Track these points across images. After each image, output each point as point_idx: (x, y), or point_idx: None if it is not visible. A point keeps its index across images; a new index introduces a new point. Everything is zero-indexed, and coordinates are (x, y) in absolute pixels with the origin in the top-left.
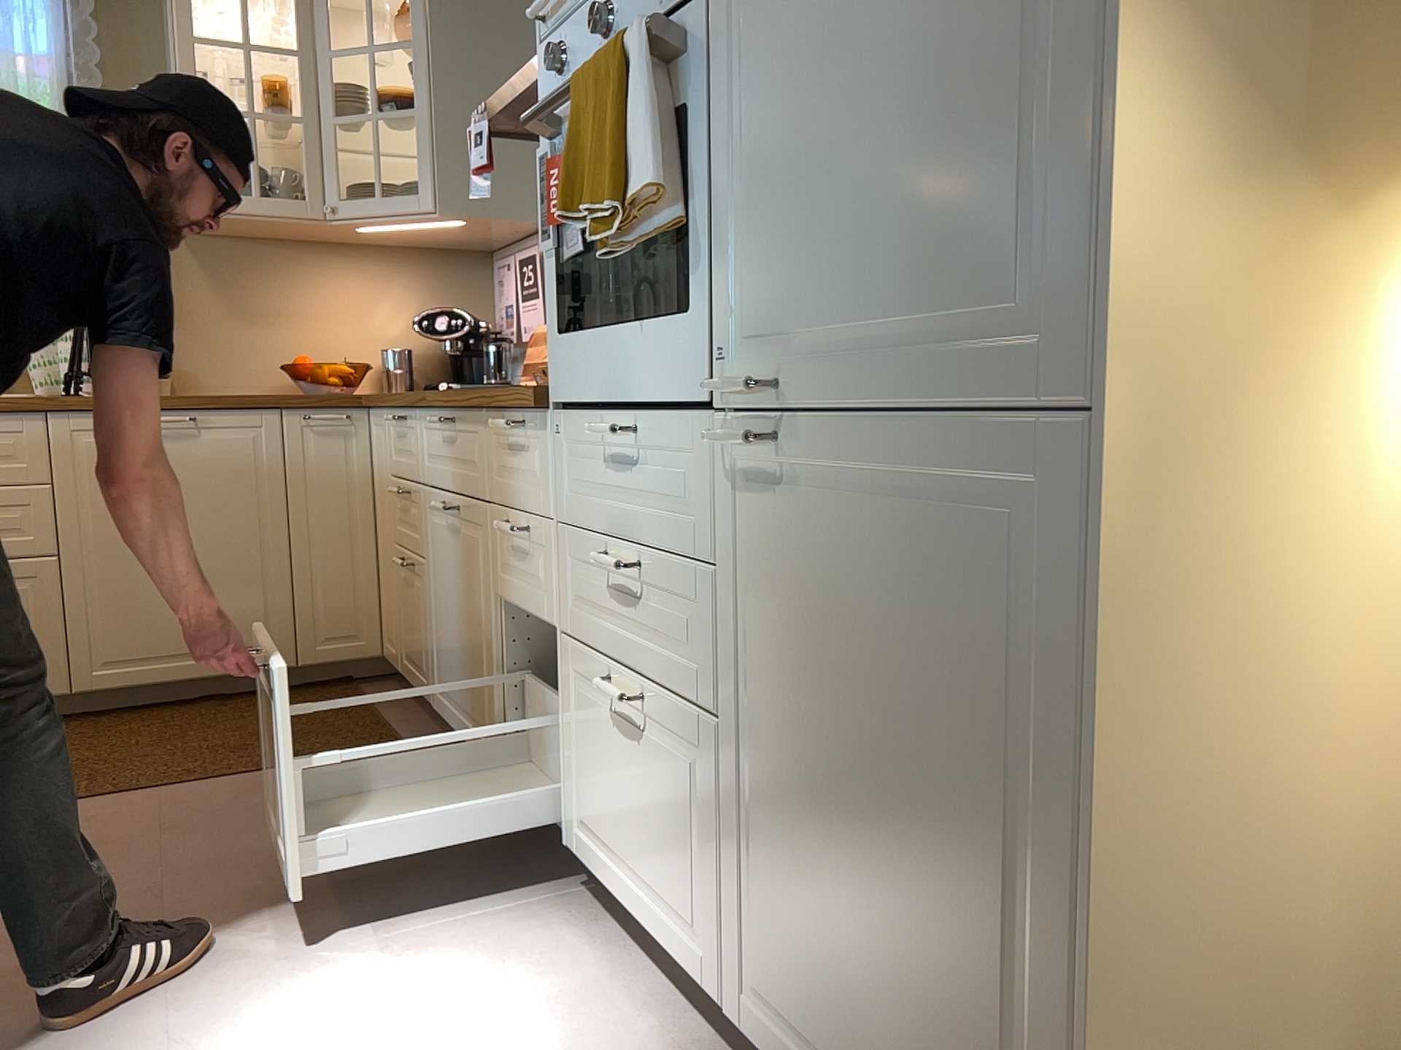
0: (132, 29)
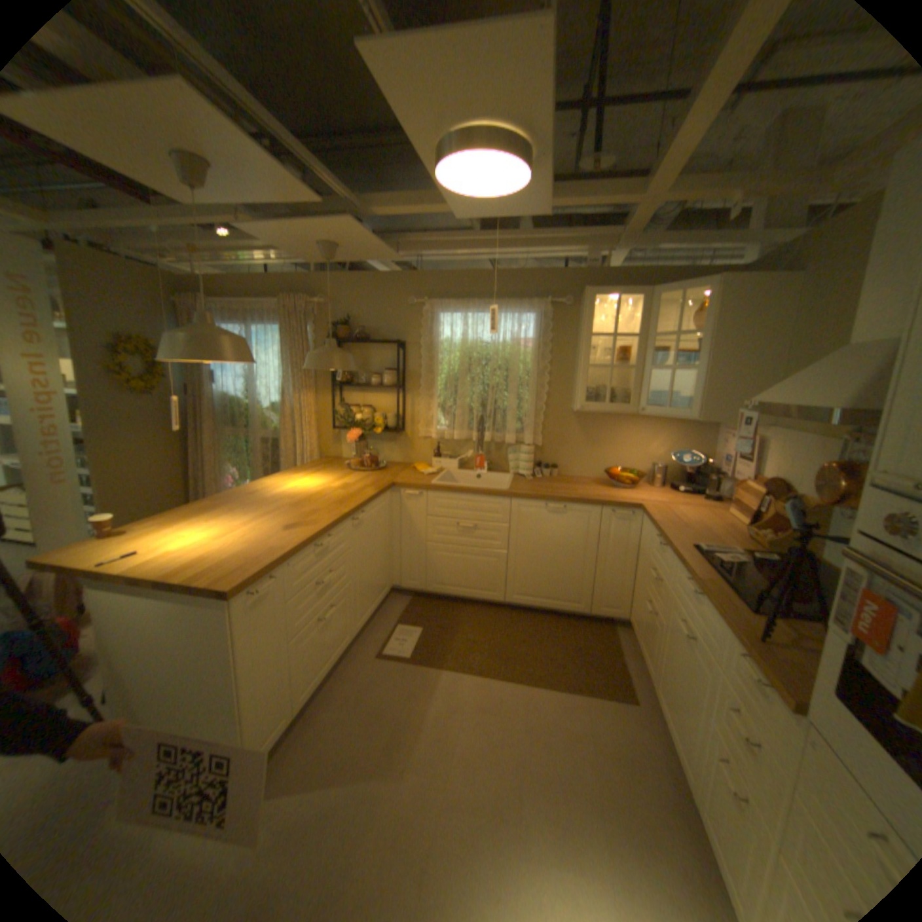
0: (566, 322)
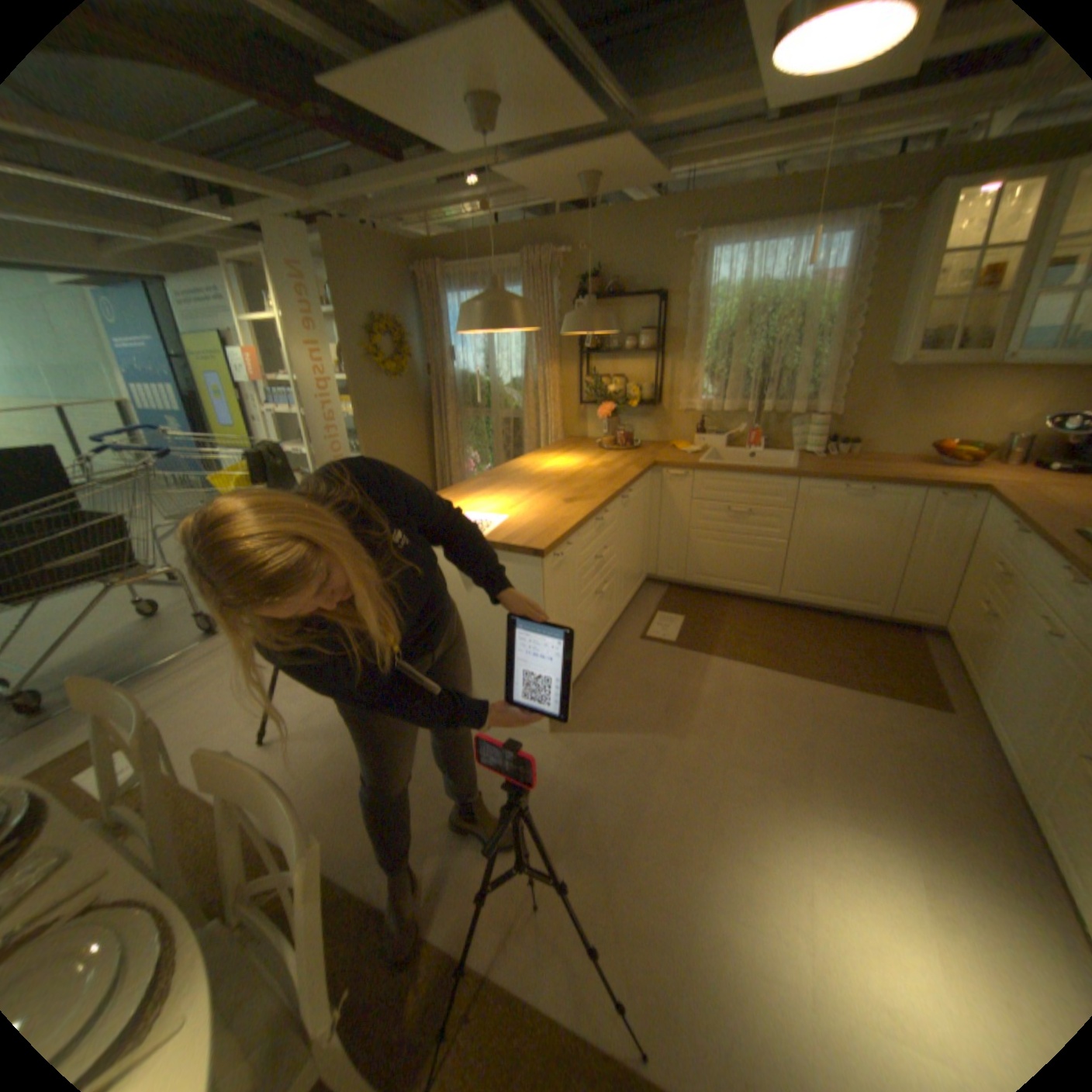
0: (898, 238)
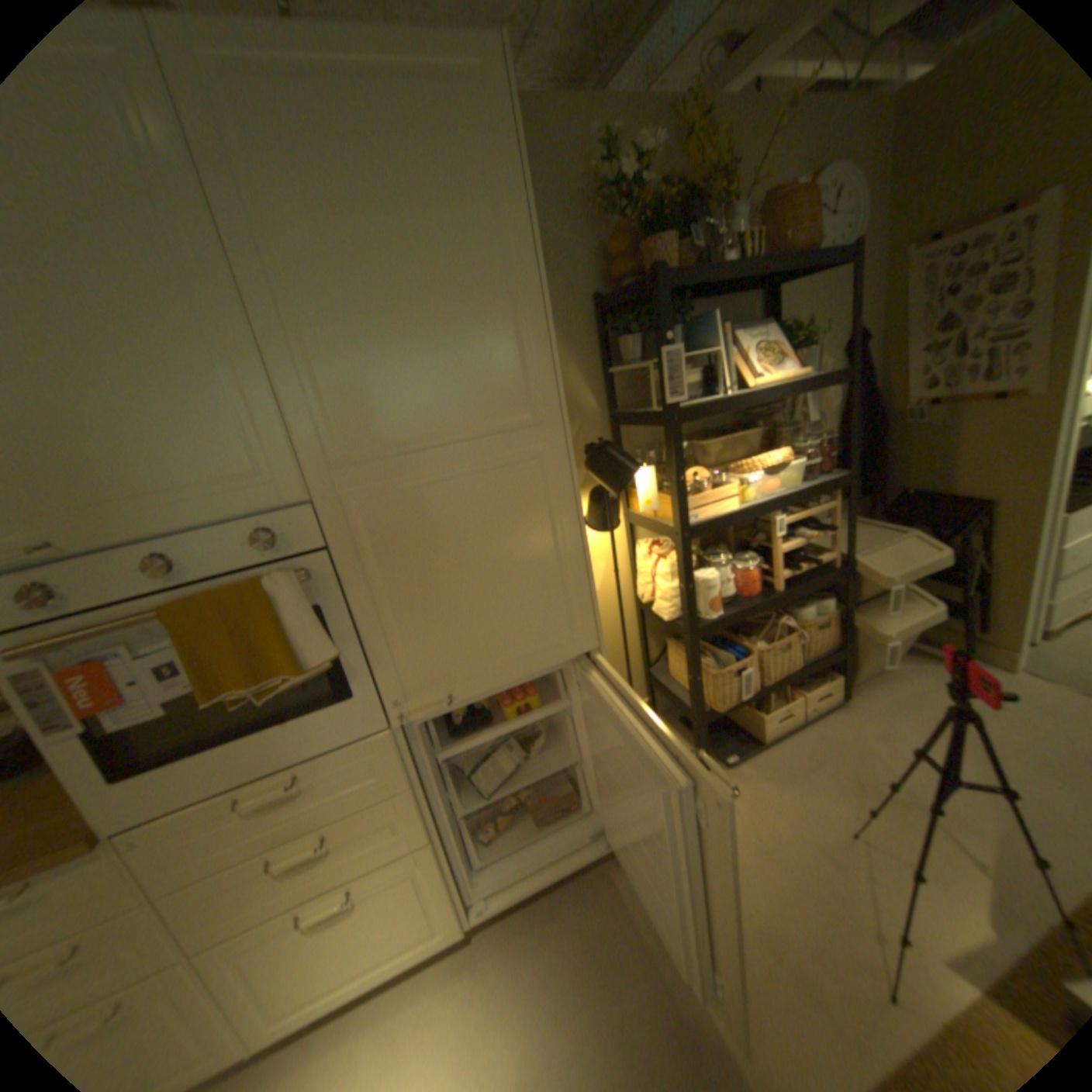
0: None
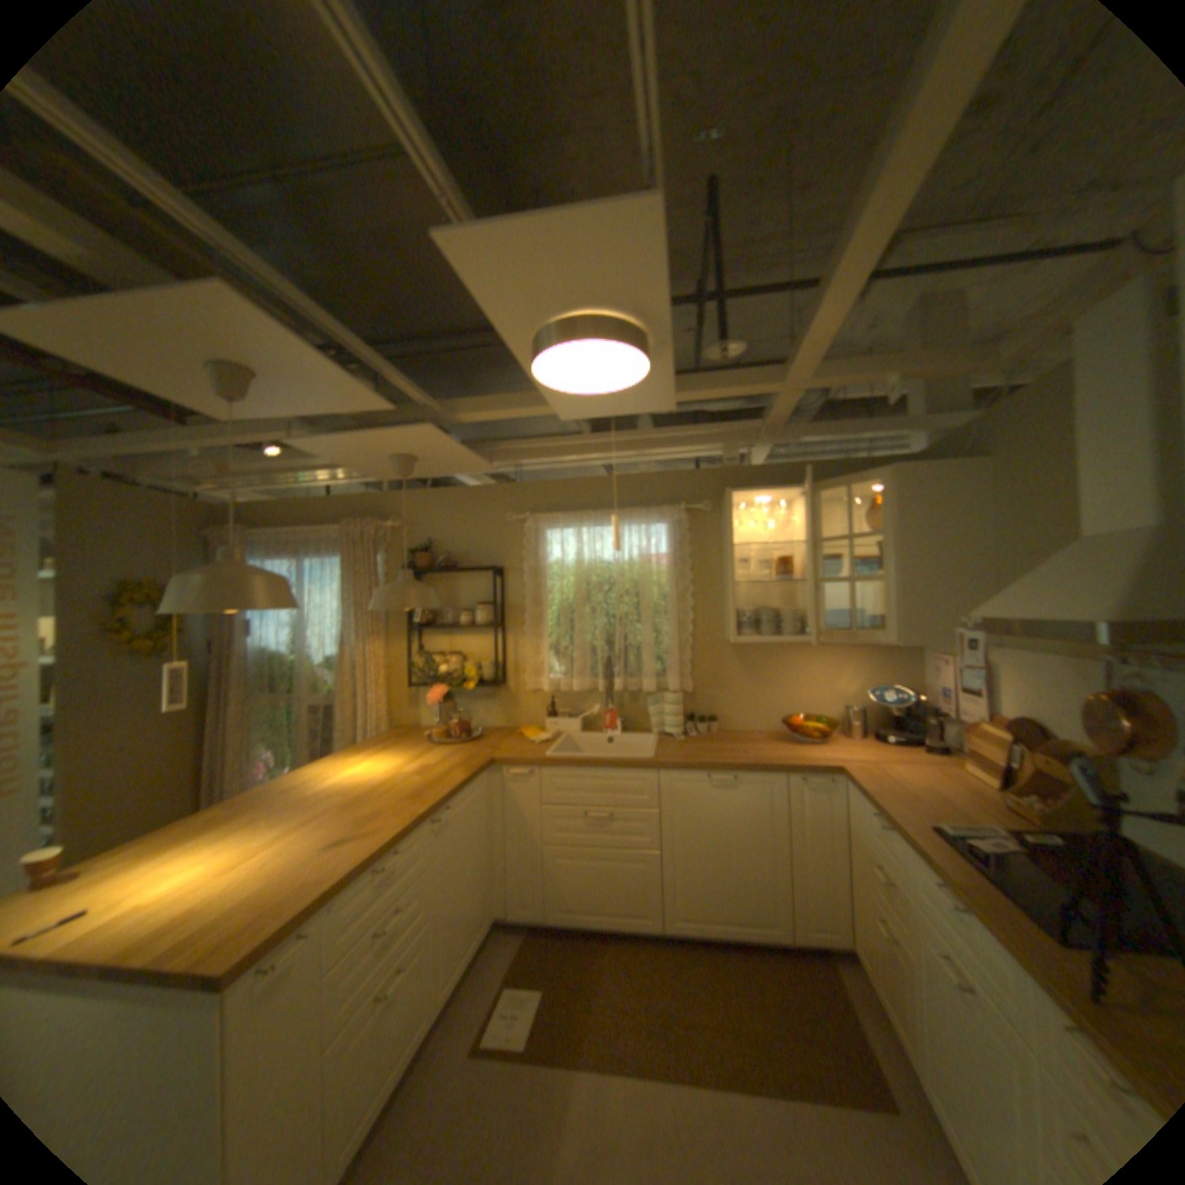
0: (707, 532)
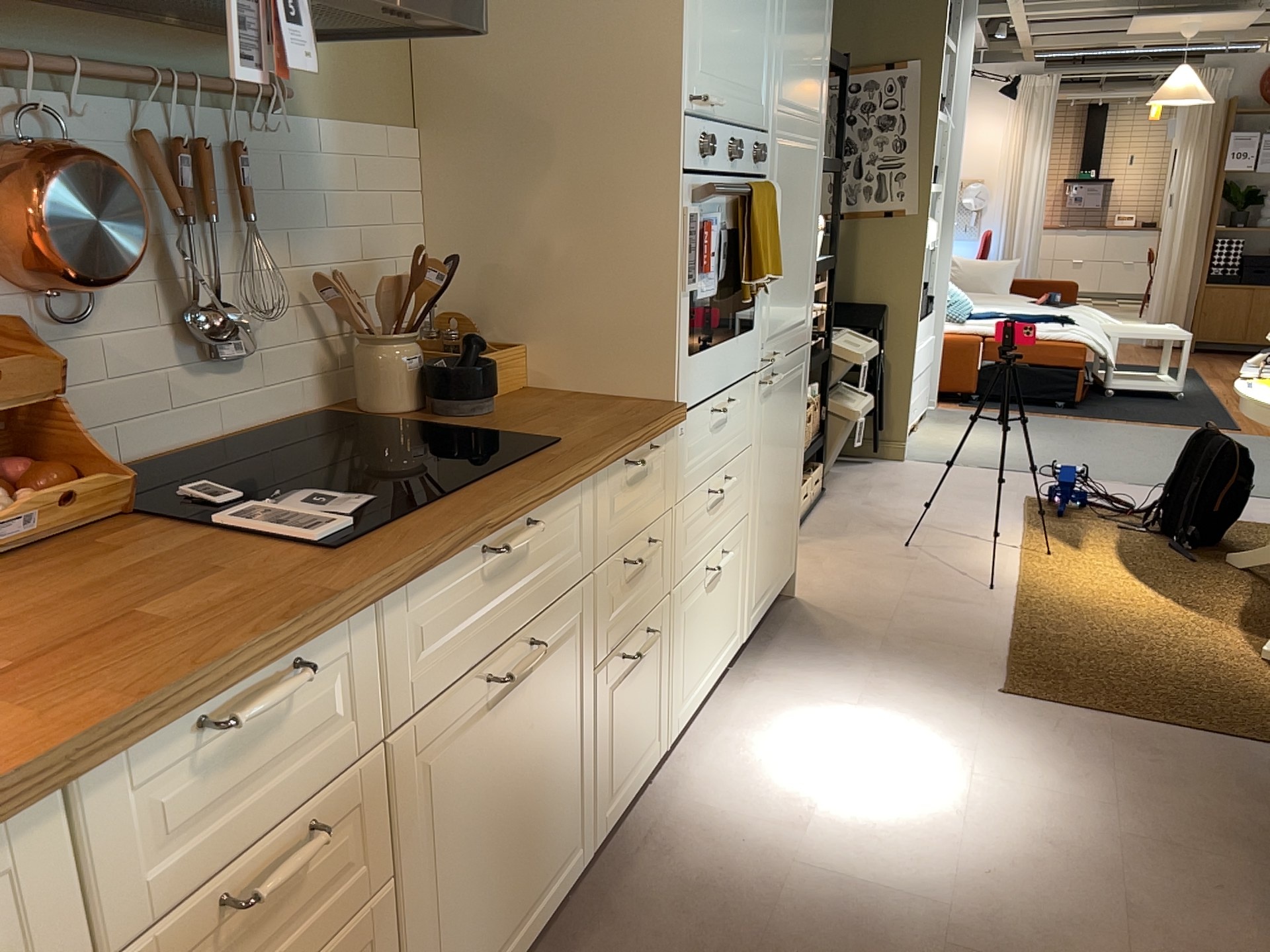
0: None
